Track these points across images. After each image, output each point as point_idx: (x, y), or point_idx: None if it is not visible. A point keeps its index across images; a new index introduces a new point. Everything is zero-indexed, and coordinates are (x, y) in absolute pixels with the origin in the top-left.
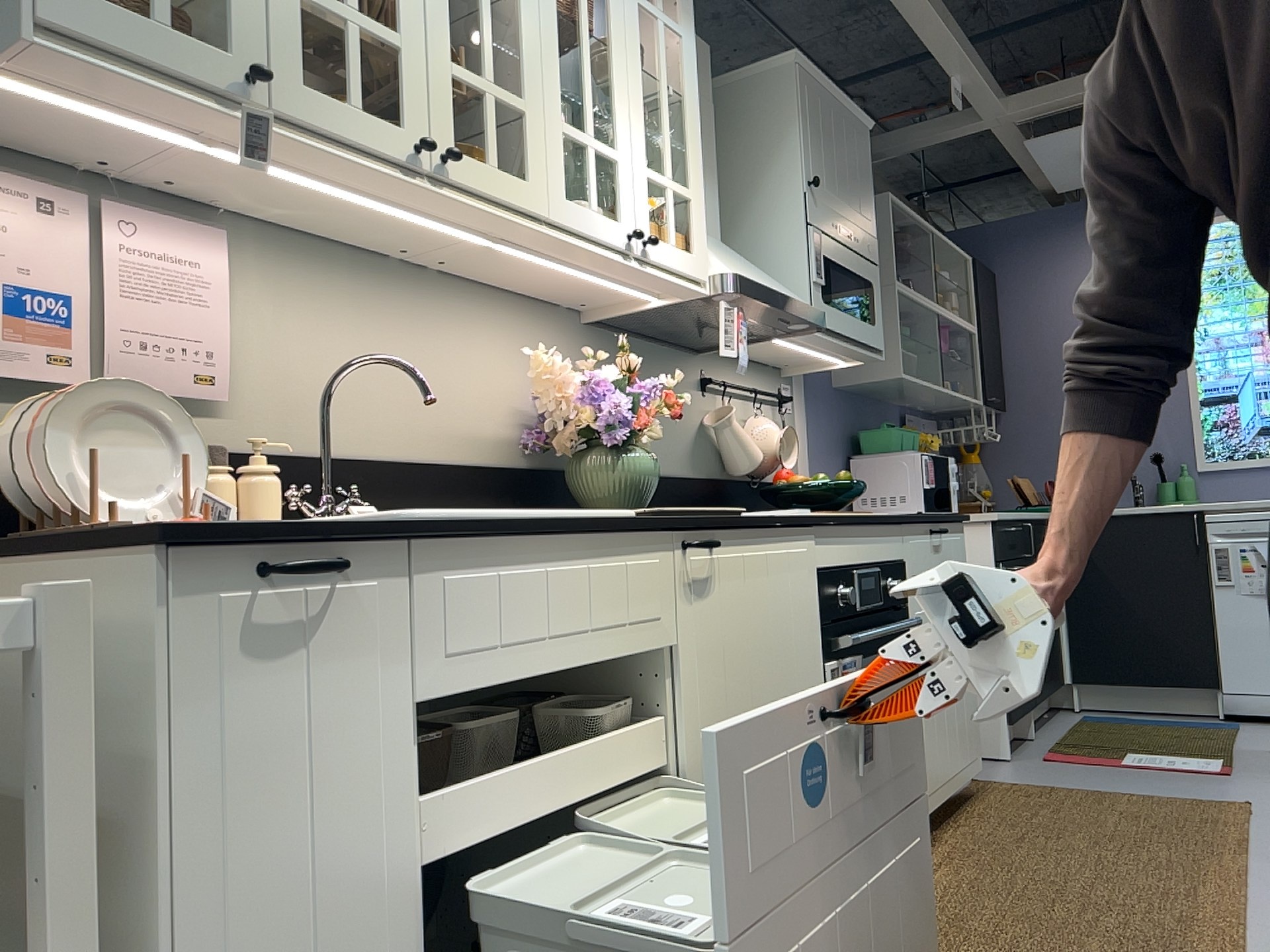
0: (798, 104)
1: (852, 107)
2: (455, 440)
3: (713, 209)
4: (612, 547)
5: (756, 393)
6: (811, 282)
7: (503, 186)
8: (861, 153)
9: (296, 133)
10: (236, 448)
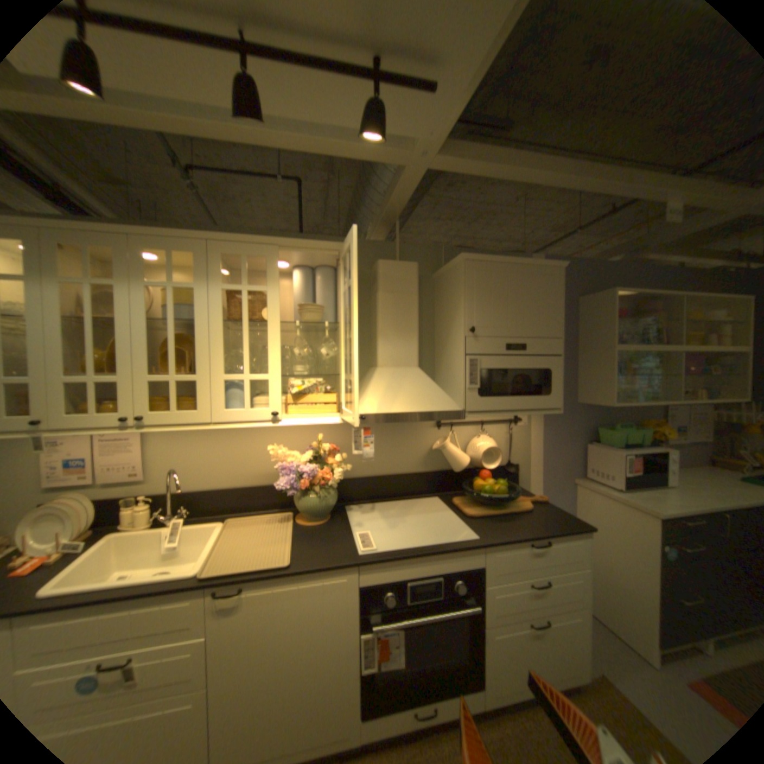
0: (464, 284)
1: (535, 261)
2: (255, 476)
3: (408, 352)
4: (152, 601)
5: (482, 423)
6: (464, 389)
7: (180, 418)
8: (545, 288)
9: (65, 432)
10: (150, 493)
